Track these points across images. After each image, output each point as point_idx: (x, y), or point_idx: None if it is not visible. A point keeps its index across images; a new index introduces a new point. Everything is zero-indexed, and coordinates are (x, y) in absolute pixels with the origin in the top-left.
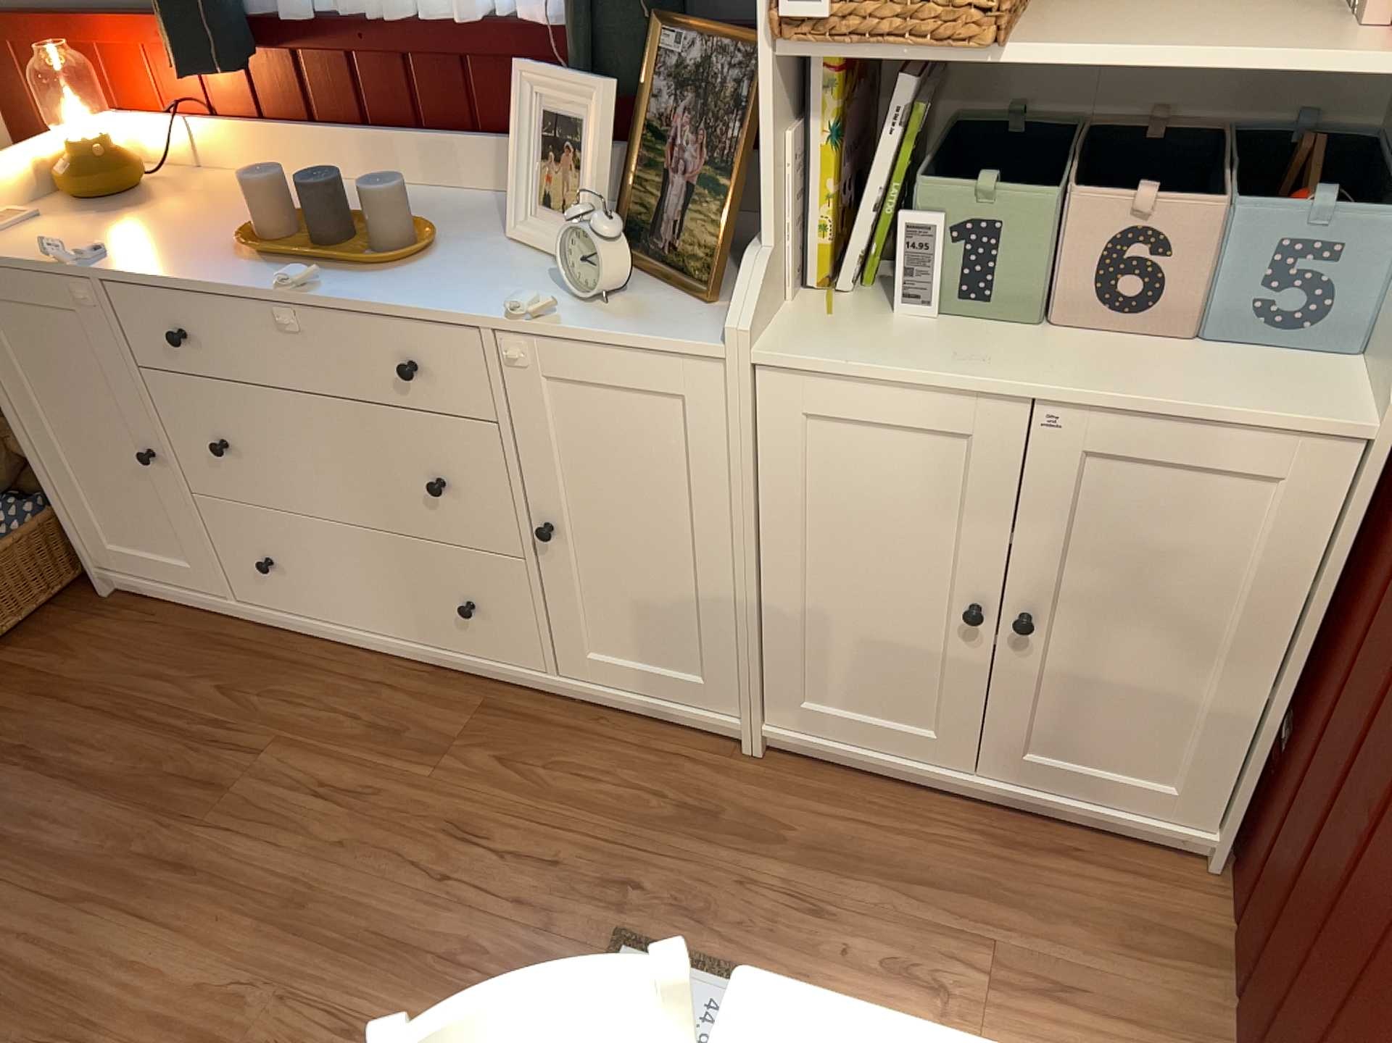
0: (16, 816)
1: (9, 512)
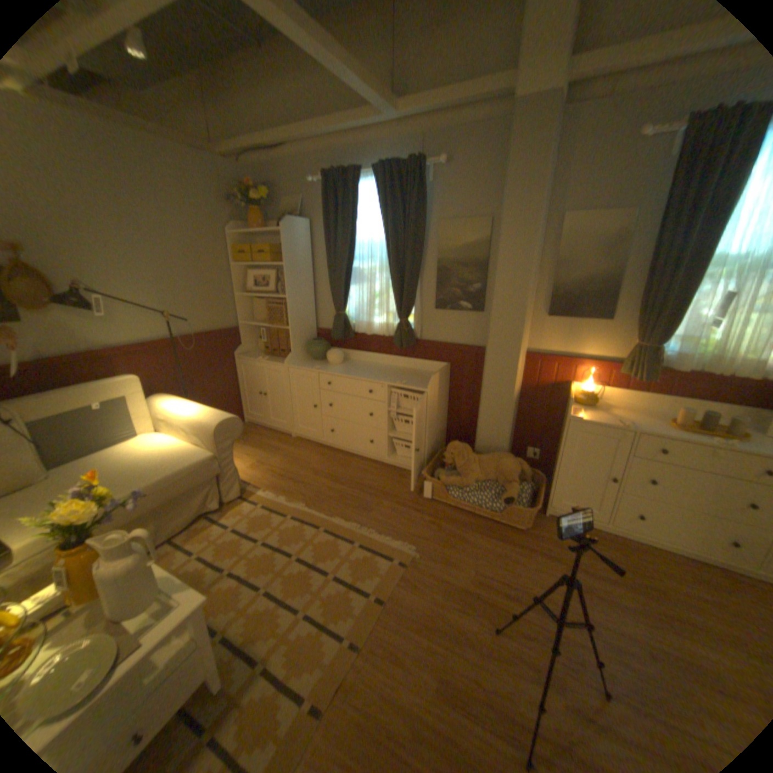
0: (597, 593)
1: (522, 486)
